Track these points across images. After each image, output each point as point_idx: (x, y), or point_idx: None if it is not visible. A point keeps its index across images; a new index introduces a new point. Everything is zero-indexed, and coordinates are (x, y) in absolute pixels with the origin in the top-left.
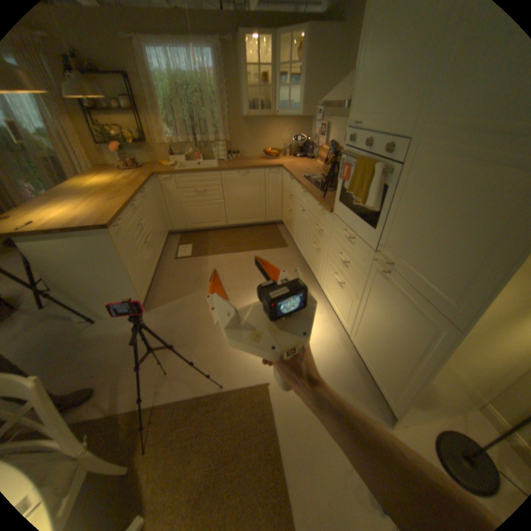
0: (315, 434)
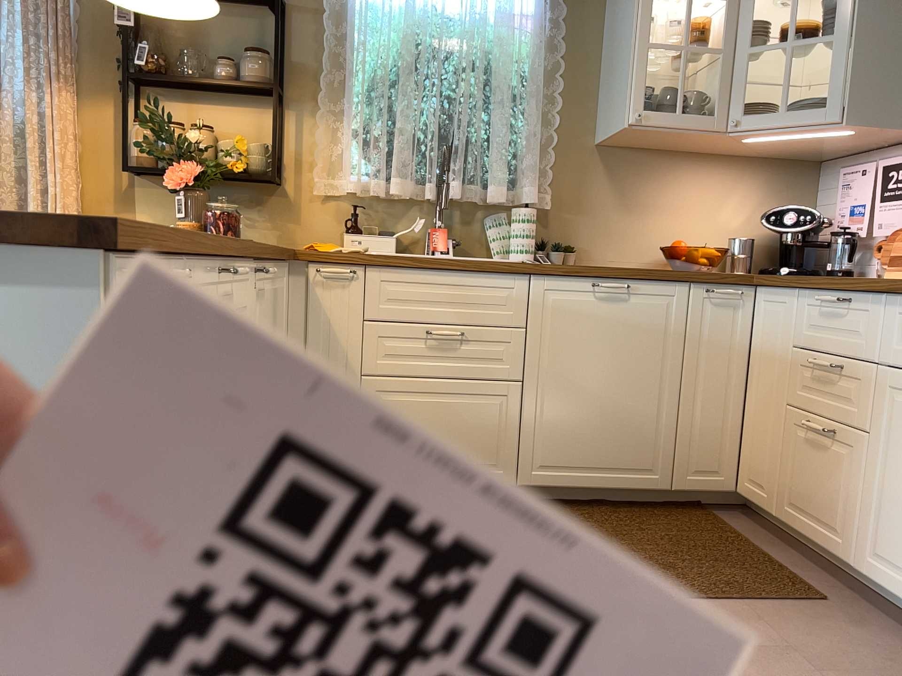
0: None
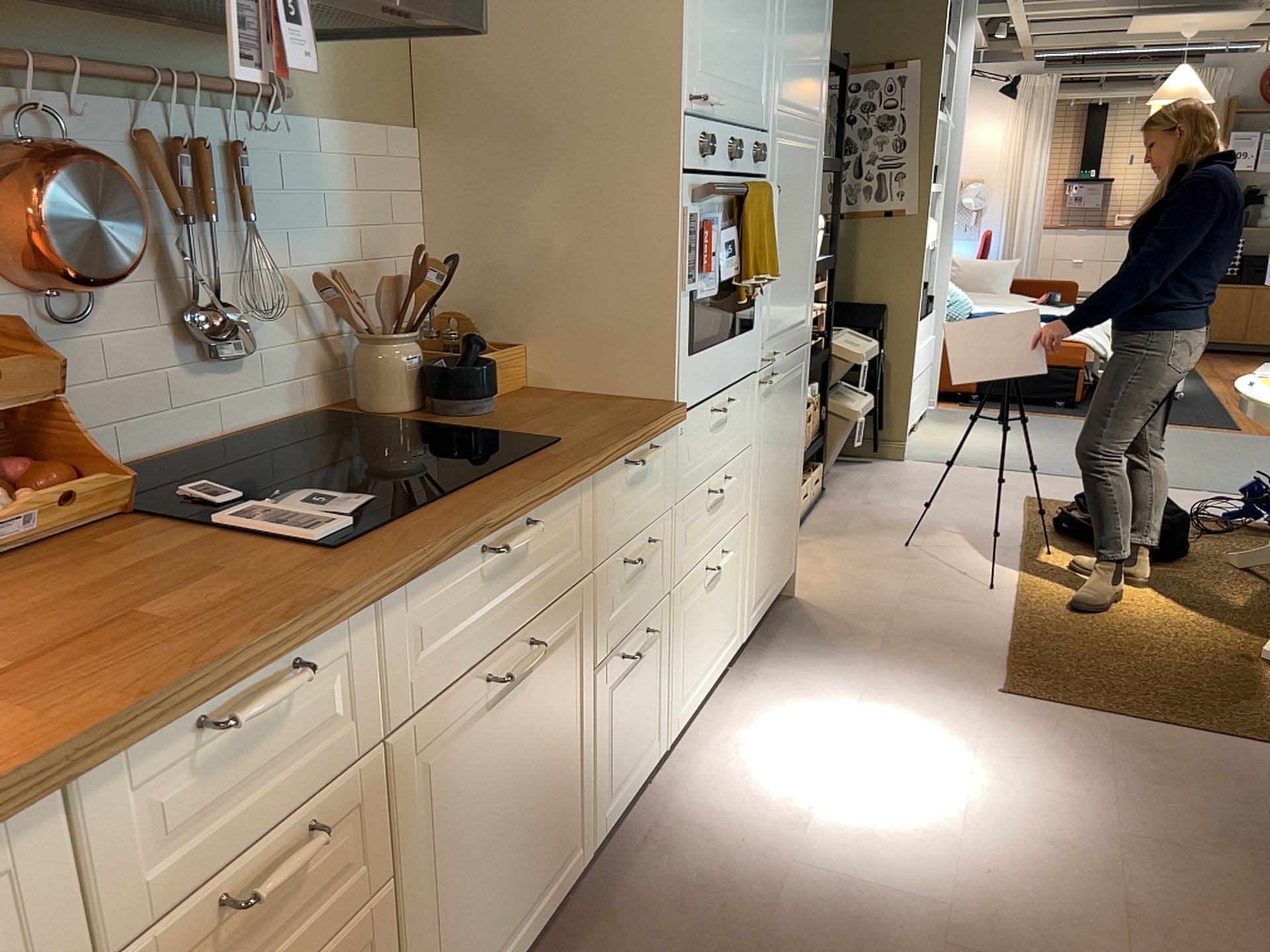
0: (931, 629)
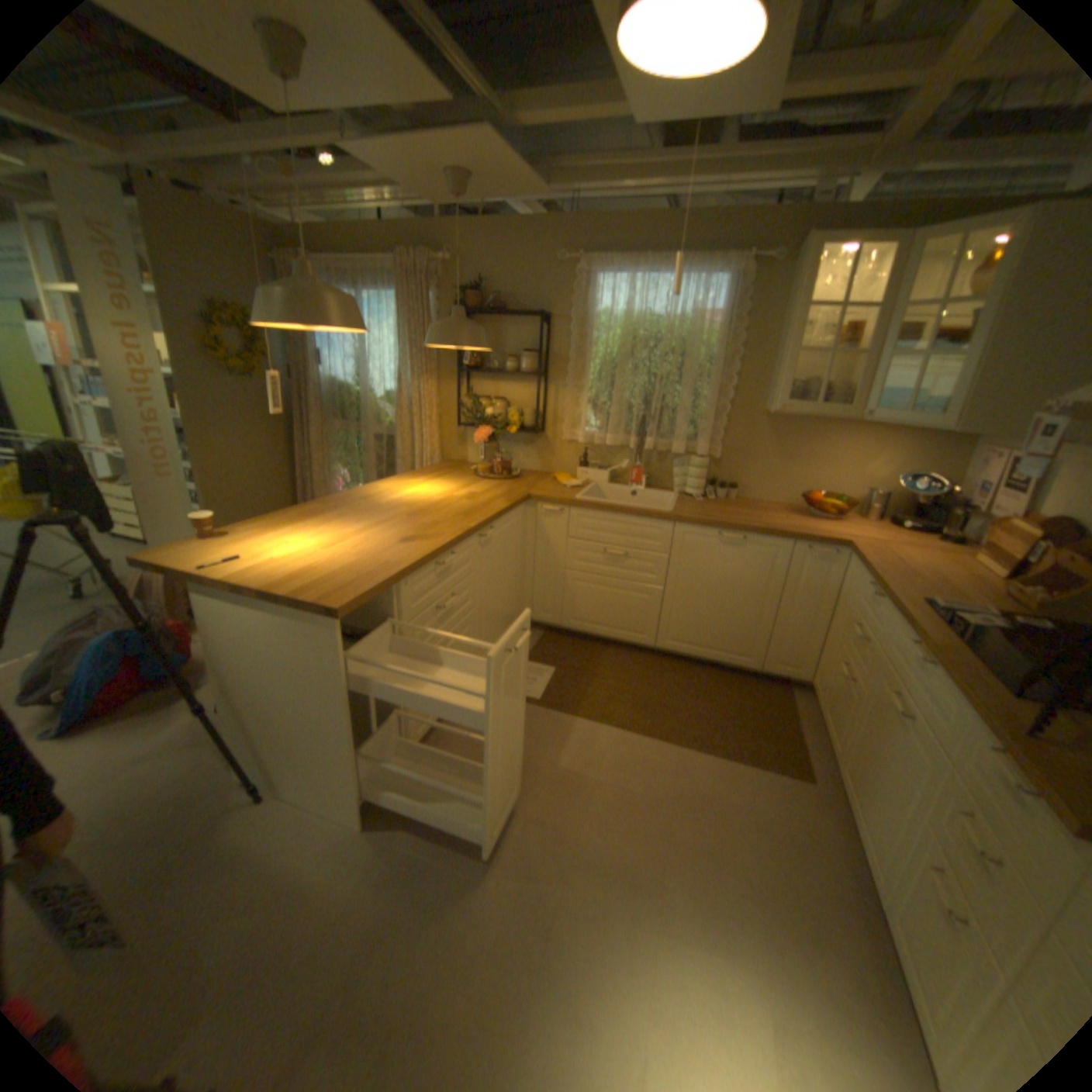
0: None
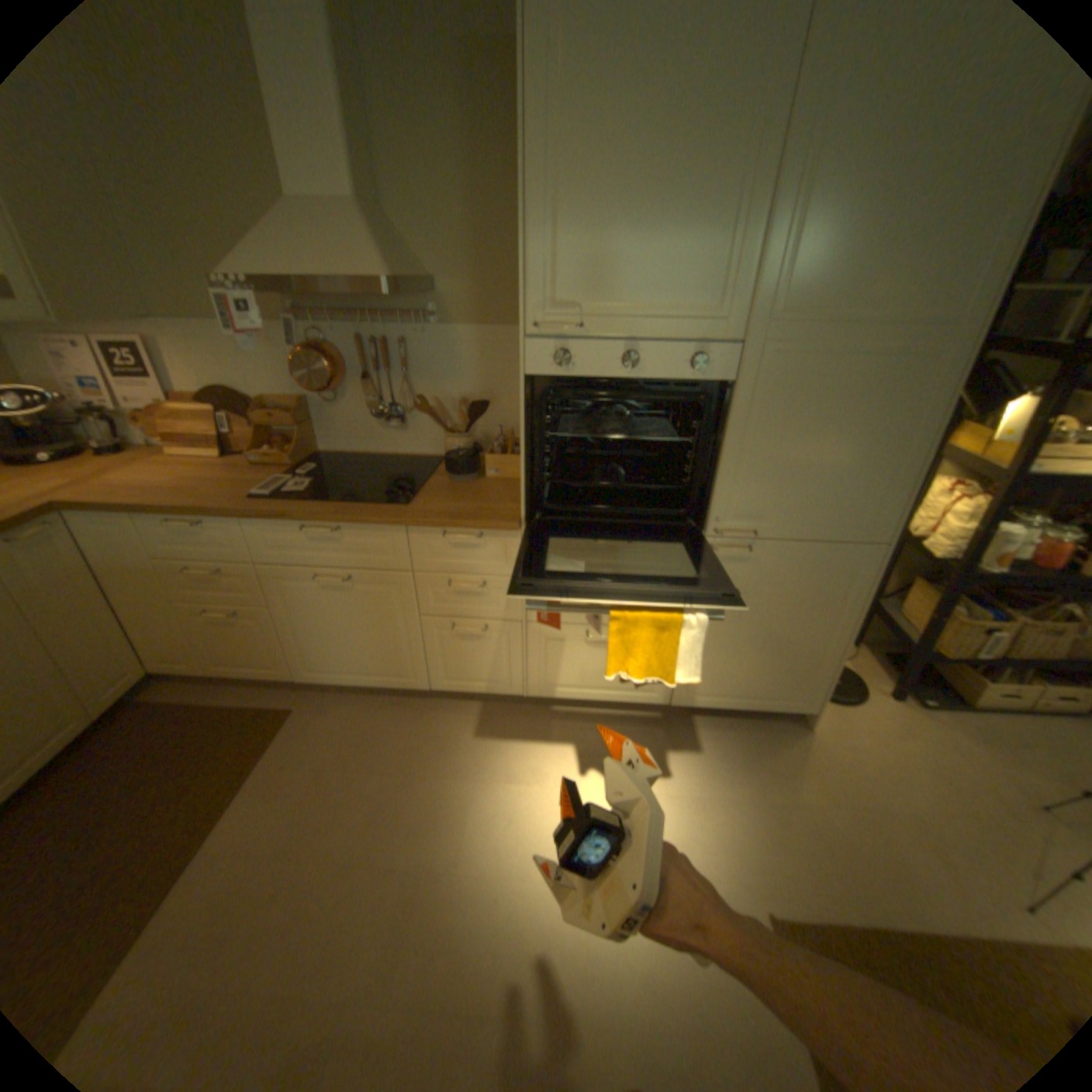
0: (854, 848)
